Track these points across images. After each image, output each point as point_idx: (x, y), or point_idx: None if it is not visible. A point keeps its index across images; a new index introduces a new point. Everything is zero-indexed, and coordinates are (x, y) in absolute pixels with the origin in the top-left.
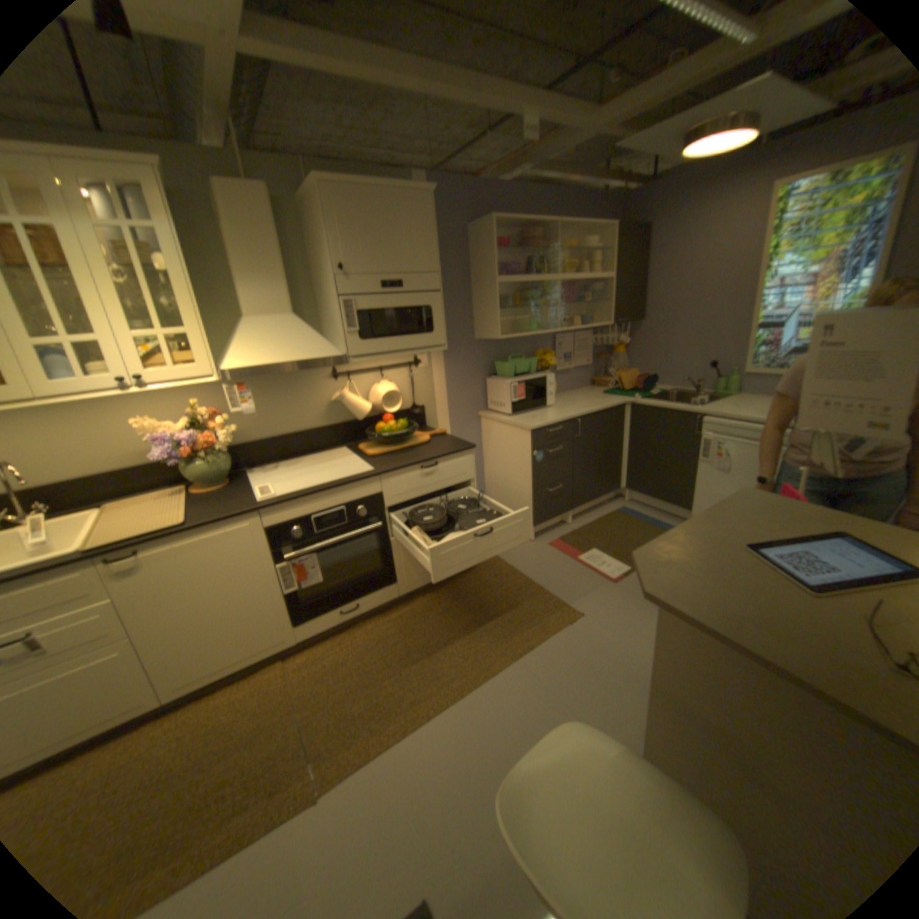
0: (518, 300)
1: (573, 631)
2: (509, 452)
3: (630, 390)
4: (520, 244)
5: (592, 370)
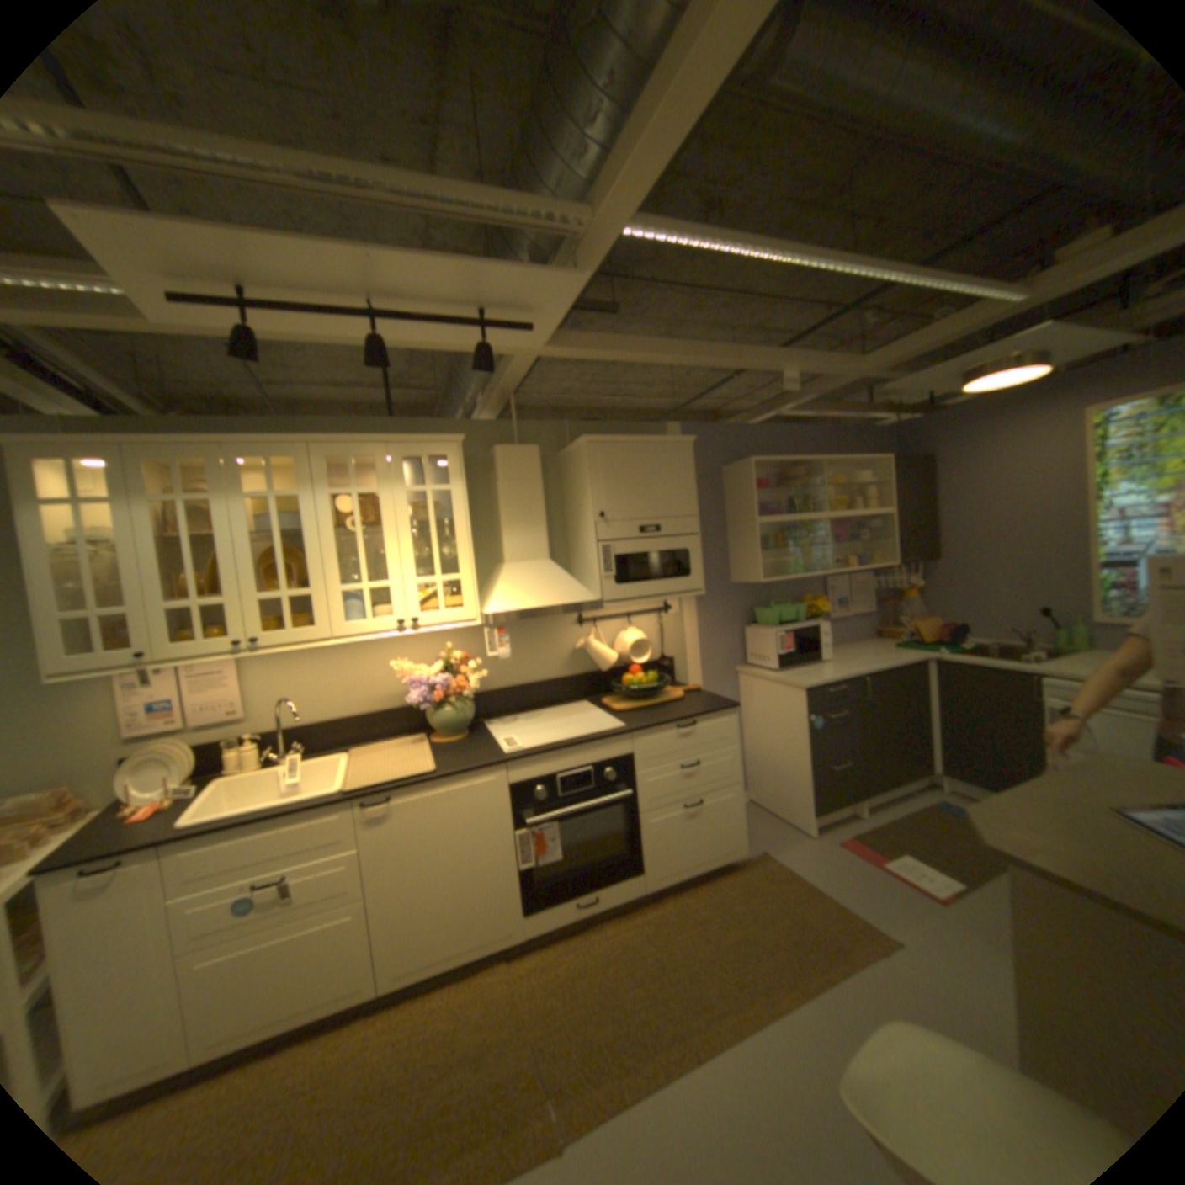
0: (779, 540)
1: (891, 968)
2: (778, 716)
3: (931, 644)
4: (779, 483)
5: (876, 618)
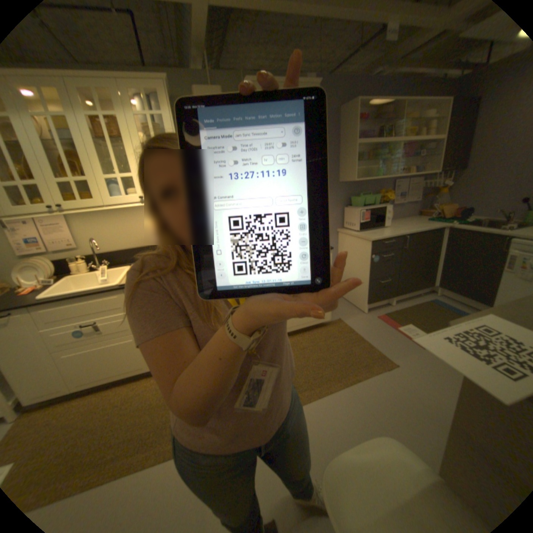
0: (371, 156)
1: (391, 376)
2: (356, 255)
3: (450, 218)
4: (376, 117)
5: (421, 204)
